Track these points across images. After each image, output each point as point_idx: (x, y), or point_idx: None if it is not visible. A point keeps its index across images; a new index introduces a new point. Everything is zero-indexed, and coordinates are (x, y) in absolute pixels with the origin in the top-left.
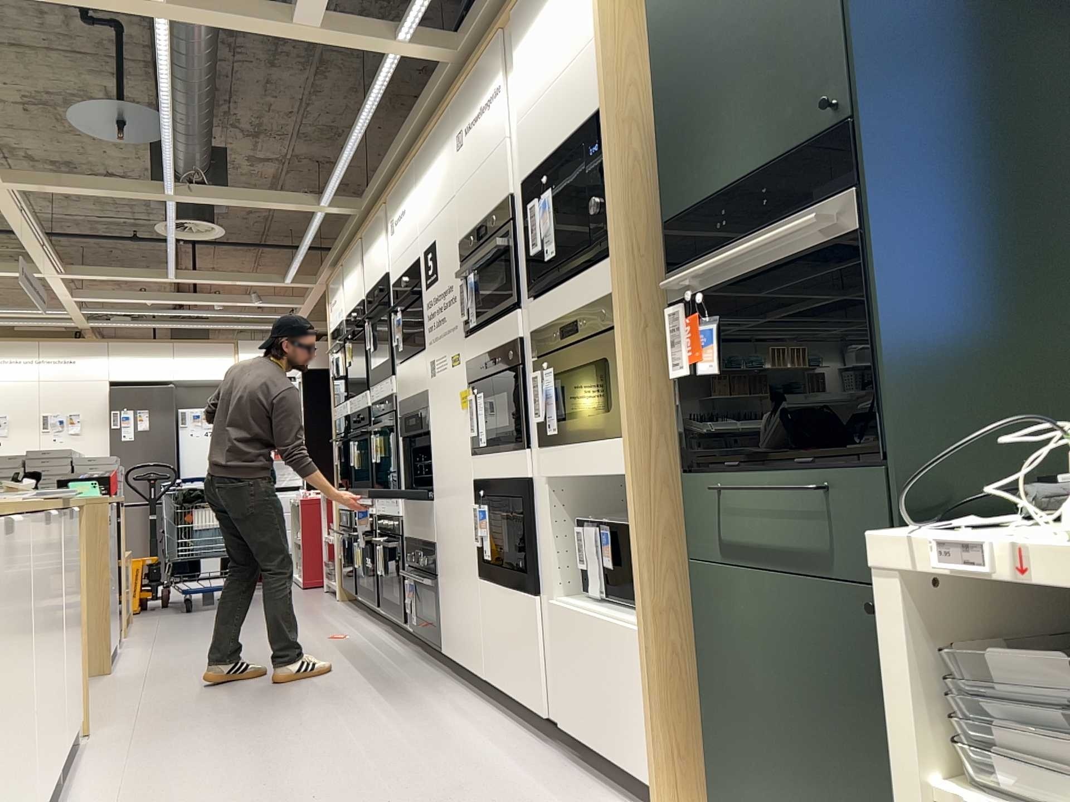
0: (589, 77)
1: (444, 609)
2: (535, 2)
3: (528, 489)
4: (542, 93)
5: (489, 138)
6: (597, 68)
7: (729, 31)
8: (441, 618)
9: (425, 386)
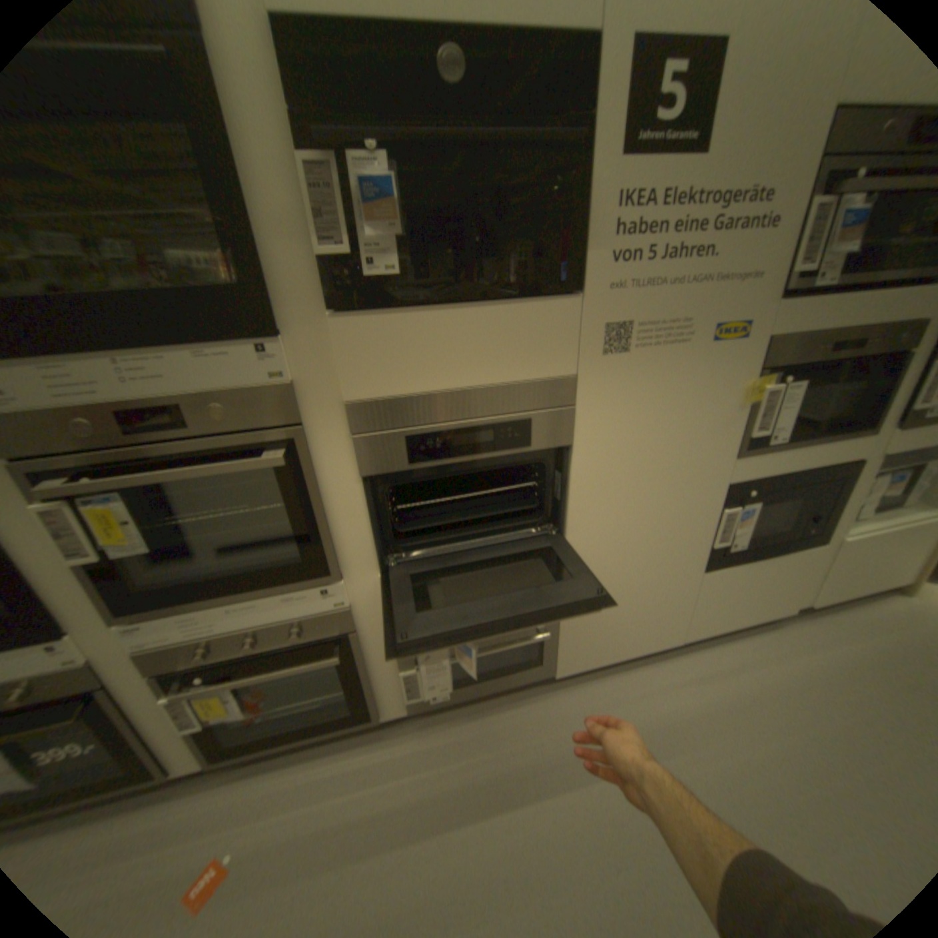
0: None
1: (575, 639)
2: None
3: (860, 468)
4: None
5: None
6: None
7: None
8: (560, 651)
9: (565, 368)
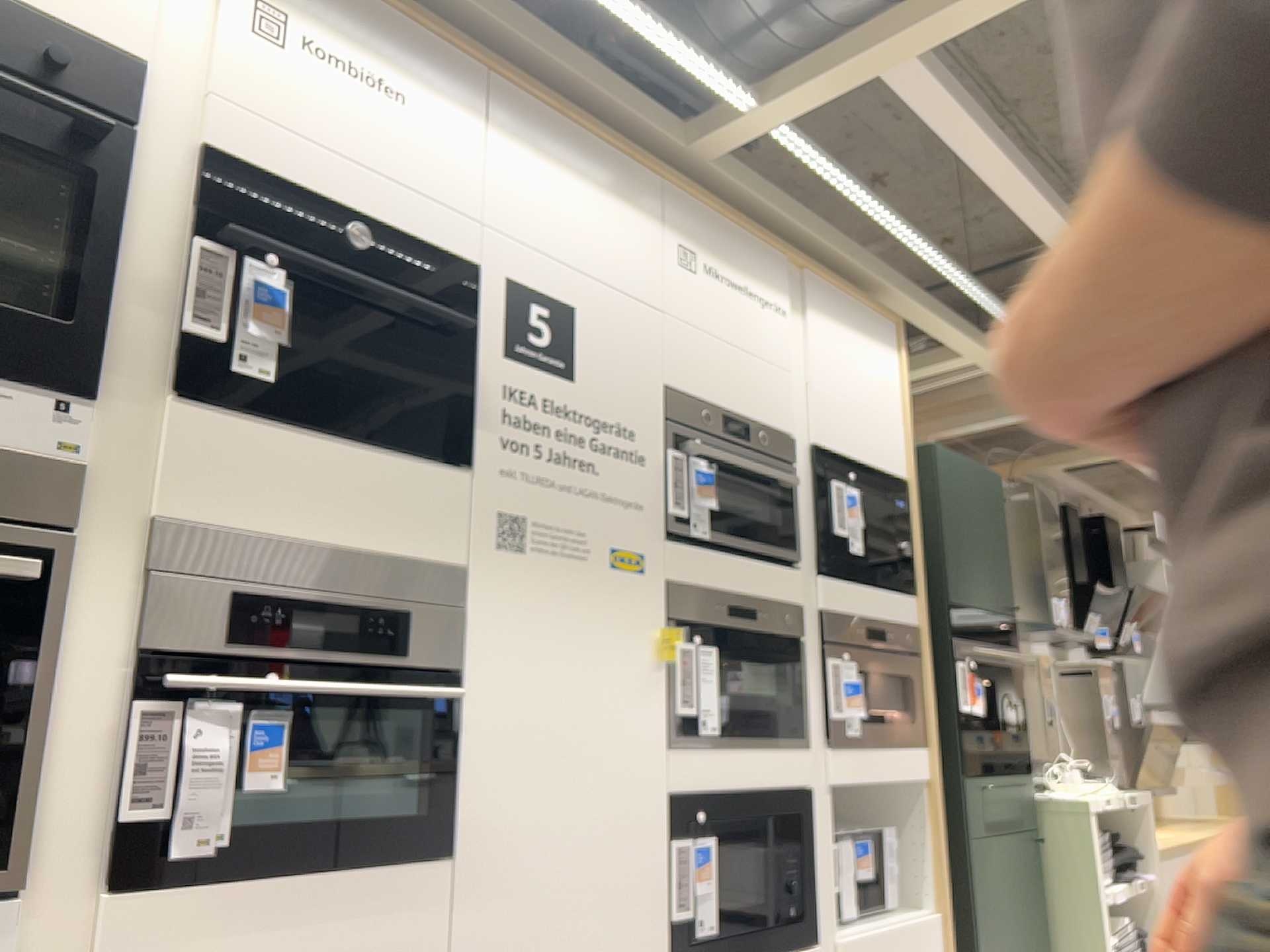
0: (894, 443)
1: None
2: (839, 308)
3: (809, 799)
4: (844, 392)
5: (759, 335)
6: (900, 446)
7: (973, 526)
8: None
9: (453, 554)
